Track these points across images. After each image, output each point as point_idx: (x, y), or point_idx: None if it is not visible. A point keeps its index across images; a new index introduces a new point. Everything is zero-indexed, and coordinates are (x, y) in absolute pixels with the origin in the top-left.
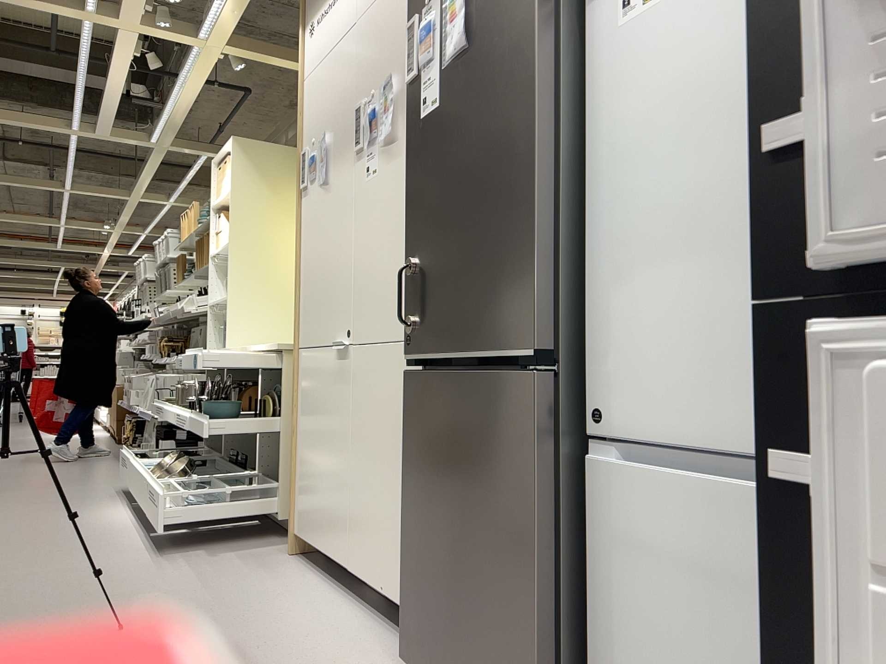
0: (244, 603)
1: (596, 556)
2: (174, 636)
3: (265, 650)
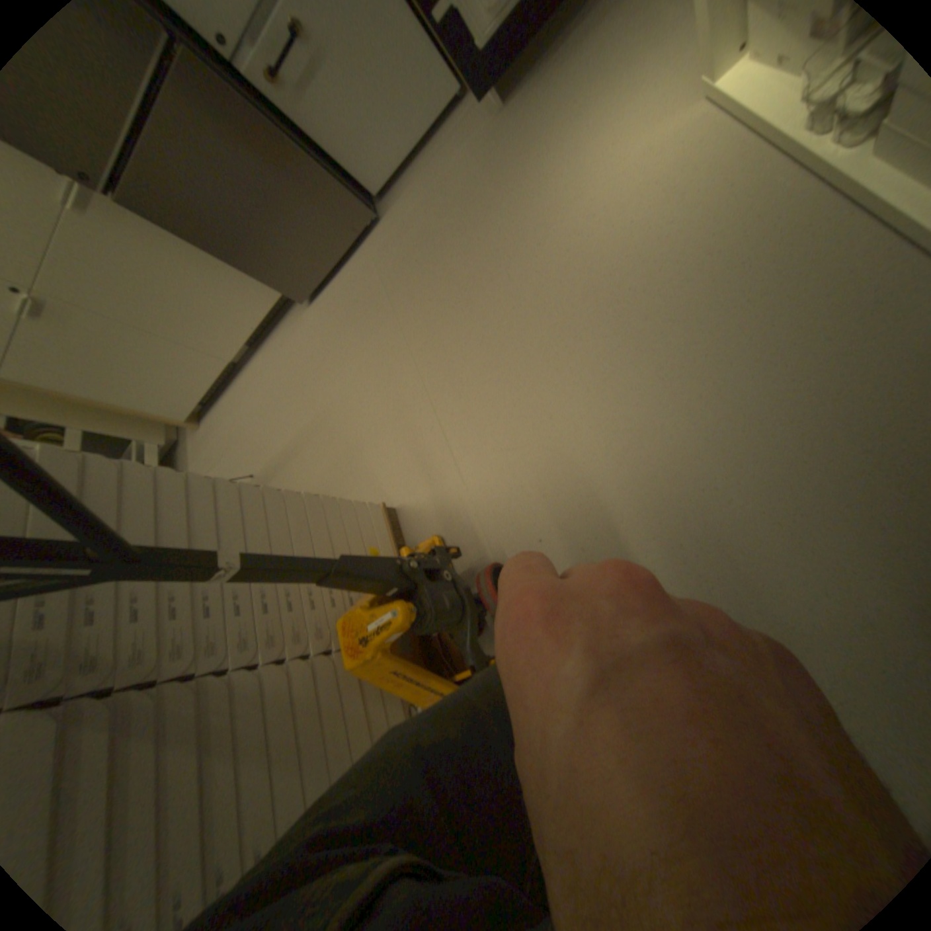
0: (243, 423)
1: (291, 116)
2: (263, 442)
3: (281, 385)
